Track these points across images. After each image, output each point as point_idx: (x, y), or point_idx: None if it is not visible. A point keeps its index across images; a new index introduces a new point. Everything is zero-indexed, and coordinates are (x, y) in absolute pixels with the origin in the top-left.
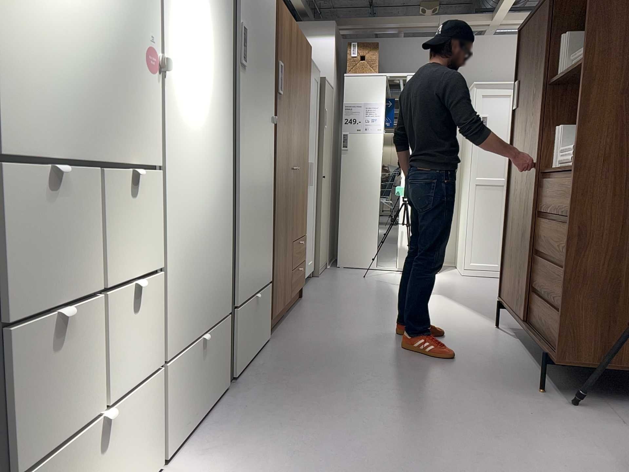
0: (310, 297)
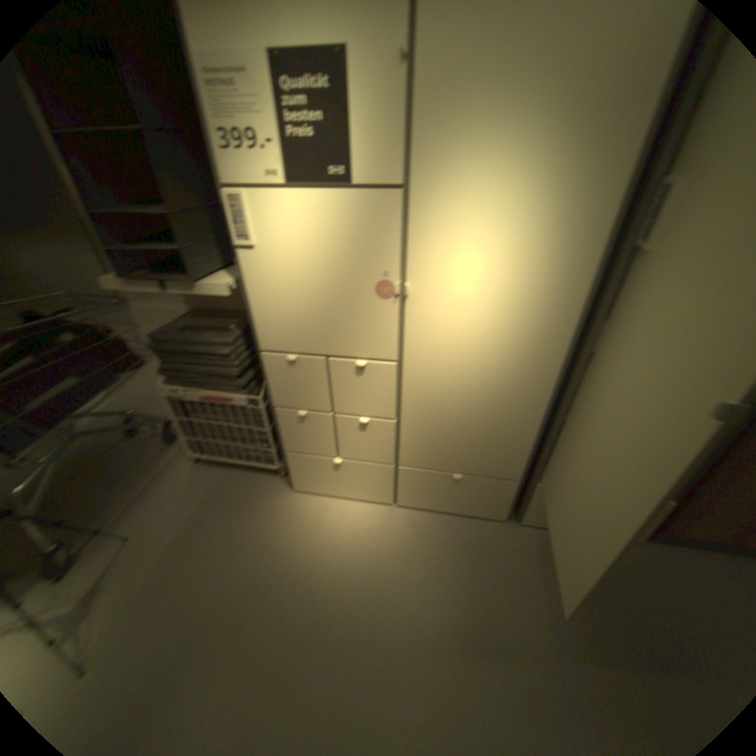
0: None
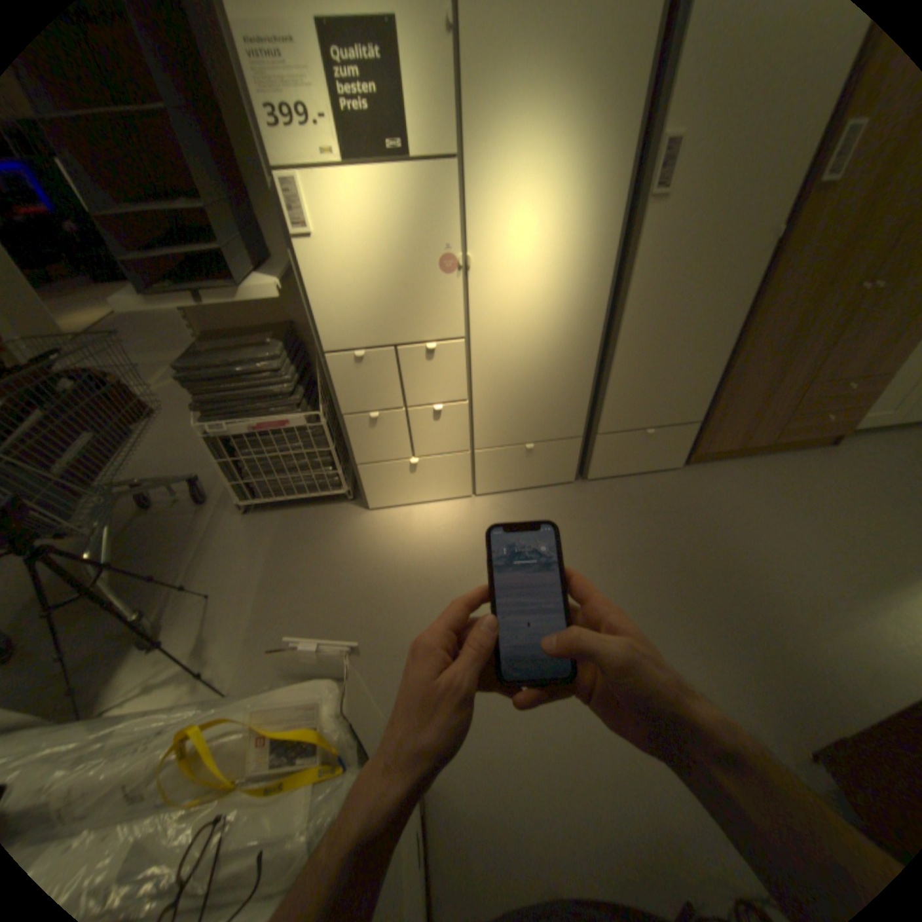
0: (855, 451)
